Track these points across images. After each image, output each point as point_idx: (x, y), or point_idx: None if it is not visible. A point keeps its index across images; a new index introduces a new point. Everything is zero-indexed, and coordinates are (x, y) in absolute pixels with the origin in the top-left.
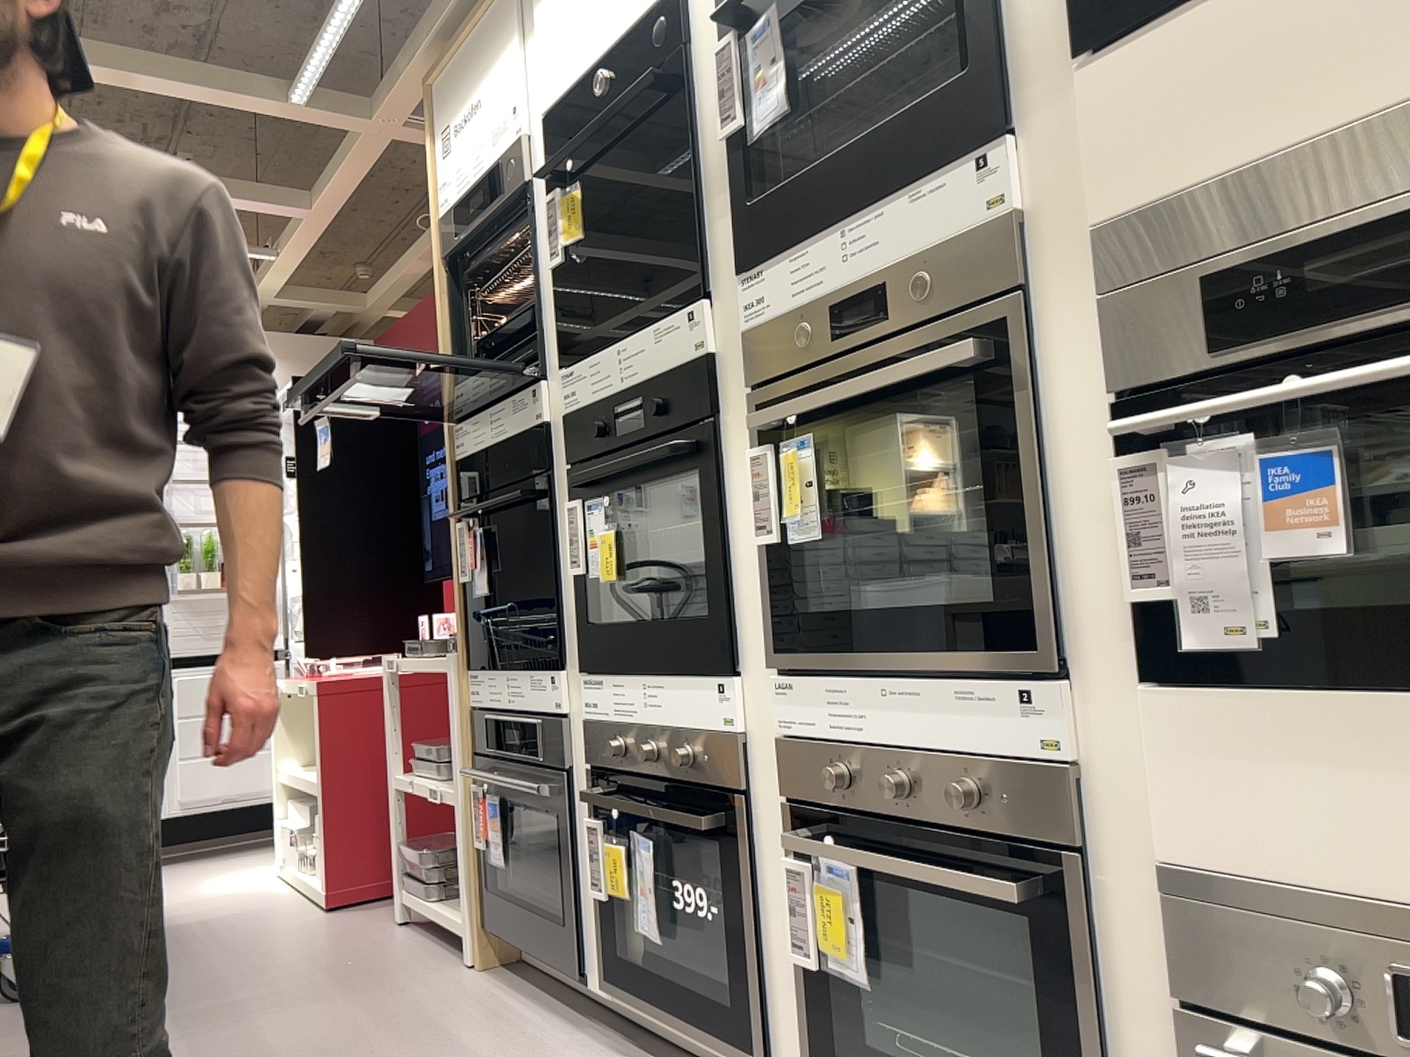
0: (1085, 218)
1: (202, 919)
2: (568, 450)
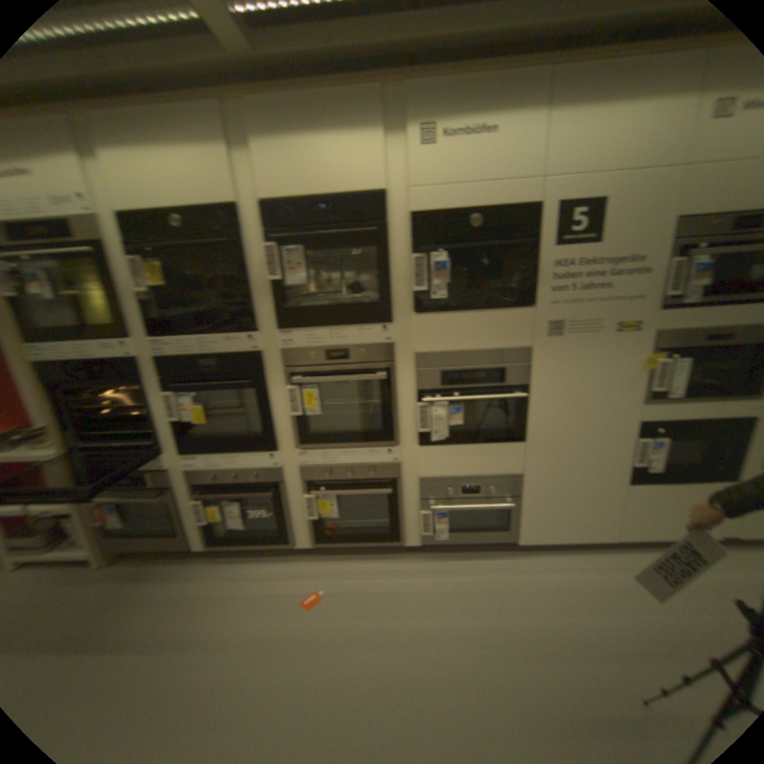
0: (410, 350)
1: None
2: (155, 374)
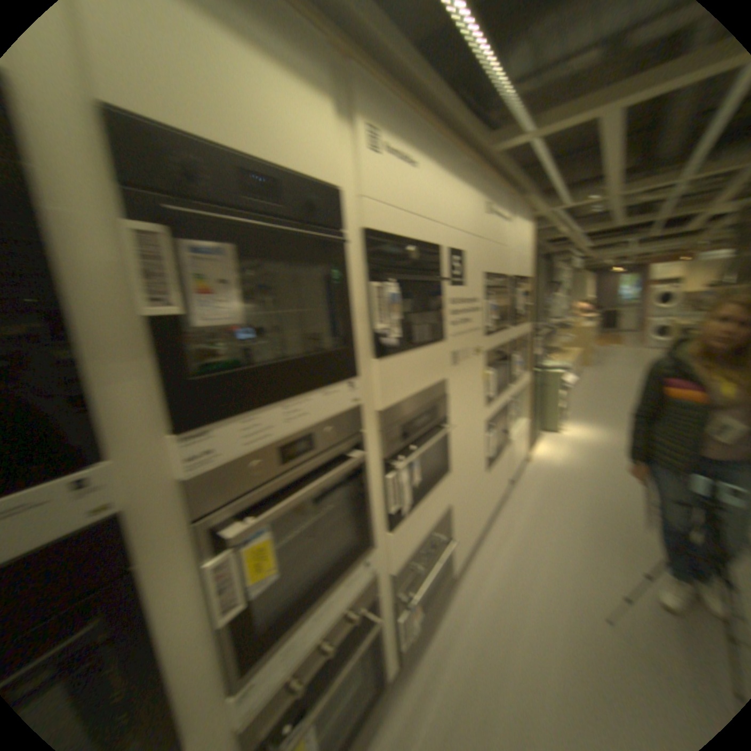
0: (377, 409)
1: None
2: None
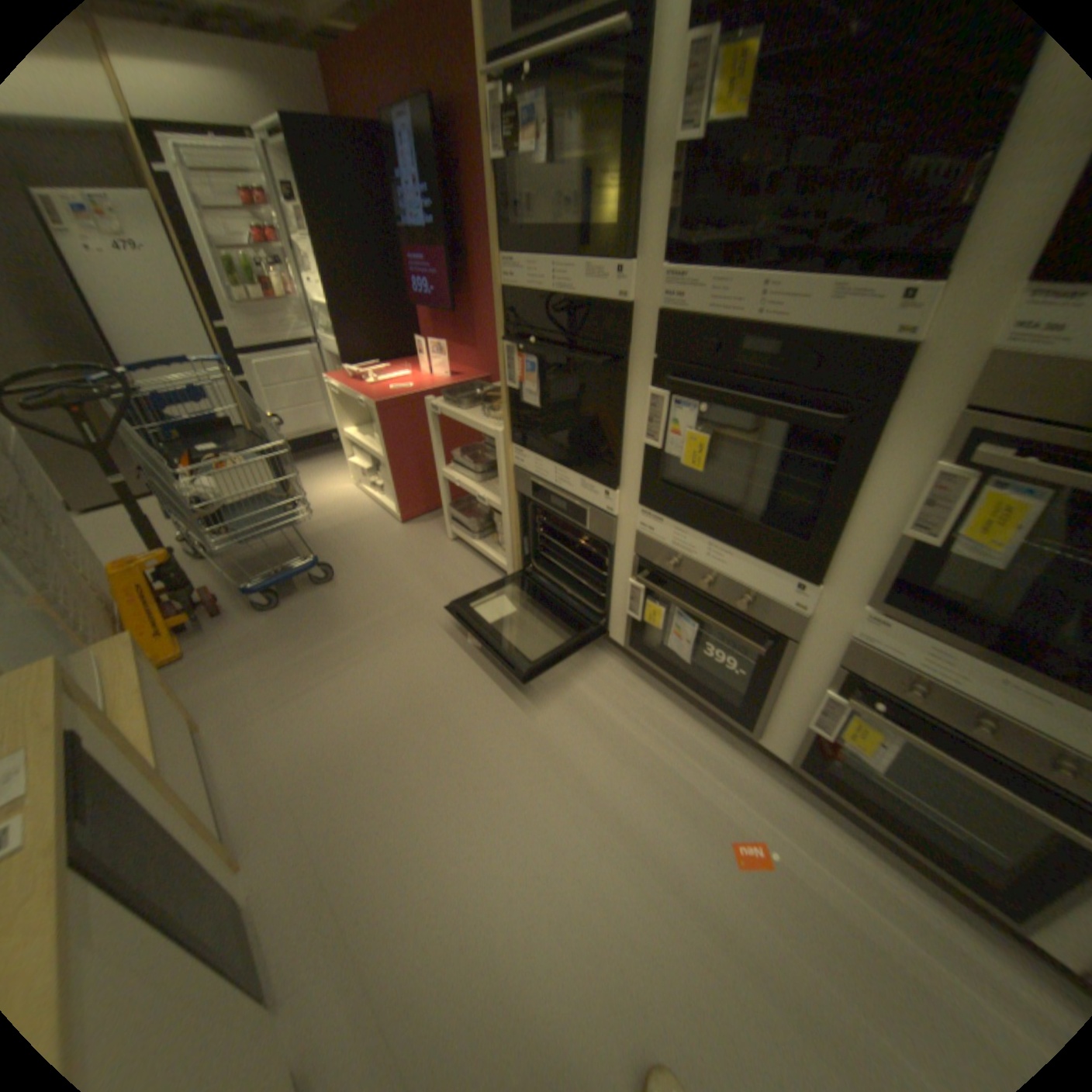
0: None
1: (331, 530)
2: (661, 346)
